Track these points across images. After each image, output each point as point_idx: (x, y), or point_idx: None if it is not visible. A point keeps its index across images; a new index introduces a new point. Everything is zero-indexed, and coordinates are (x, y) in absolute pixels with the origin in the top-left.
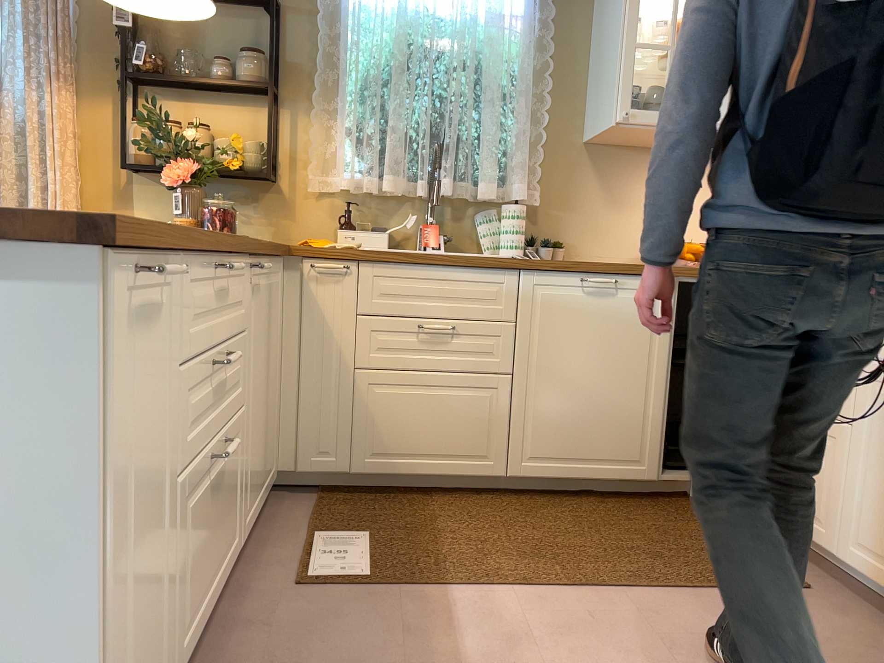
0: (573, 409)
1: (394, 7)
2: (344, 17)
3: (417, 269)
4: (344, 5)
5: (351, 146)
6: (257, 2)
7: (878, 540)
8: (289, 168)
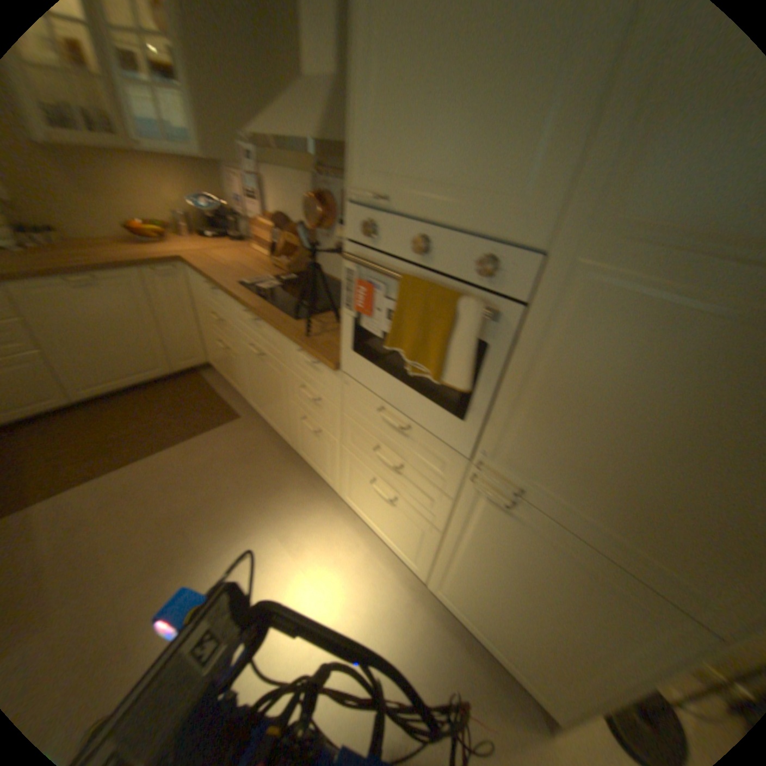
0: (102, 357)
1: None
2: None
3: None
4: None
5: None
6: None
7: (257, 400)
8: None
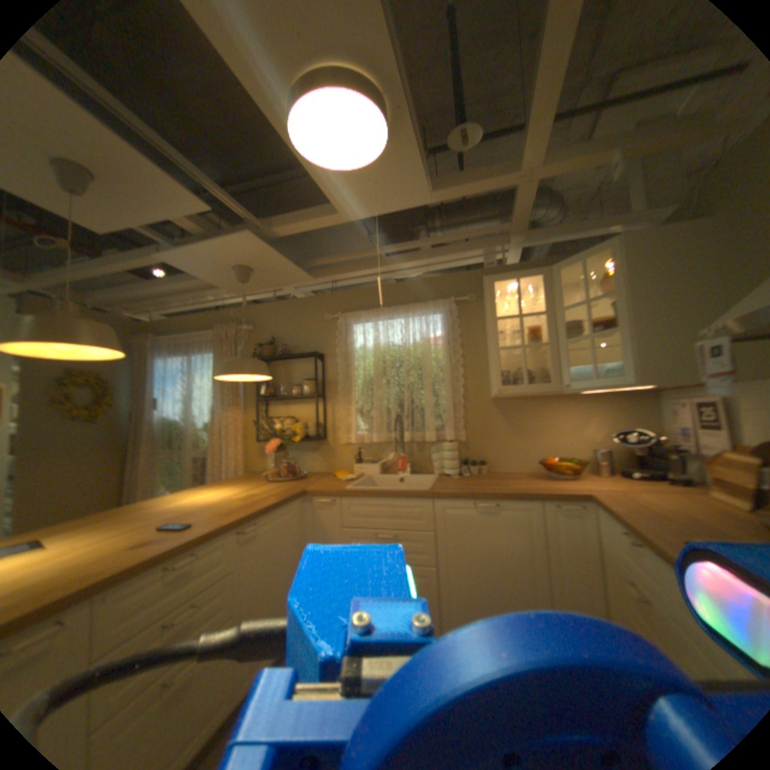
0: (482, 594)
1: (374, 345)
2: (351, 354)
3: (373, 500)
4: (351, 349)
5: (358, 419)
6: (312, 355)
7: None
8: (332, 432)
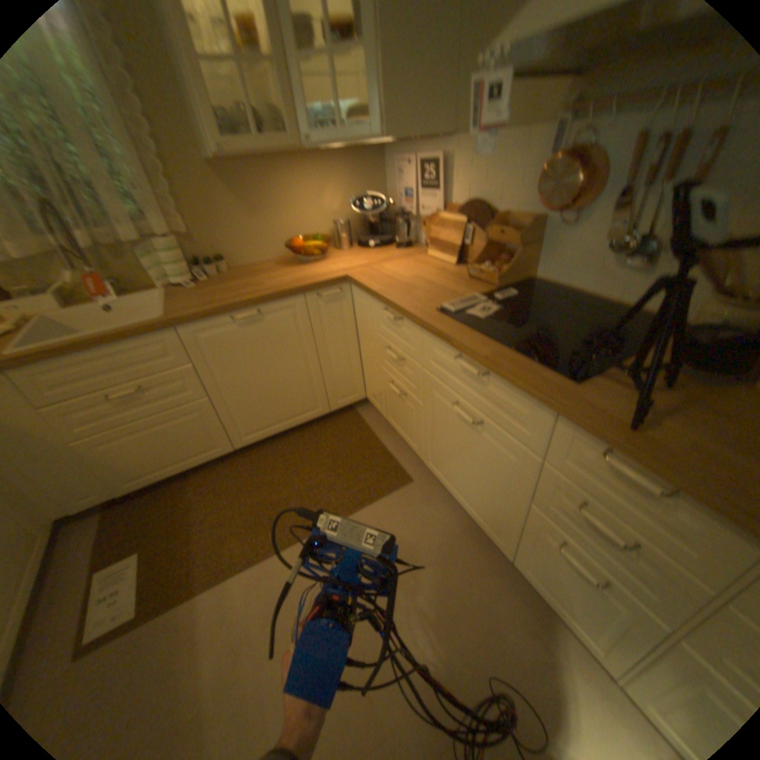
0: (261, 399)
1: None
2: None
3: (70, 357)
4: None
5: None
6: None
7: (440, 465)
8: None
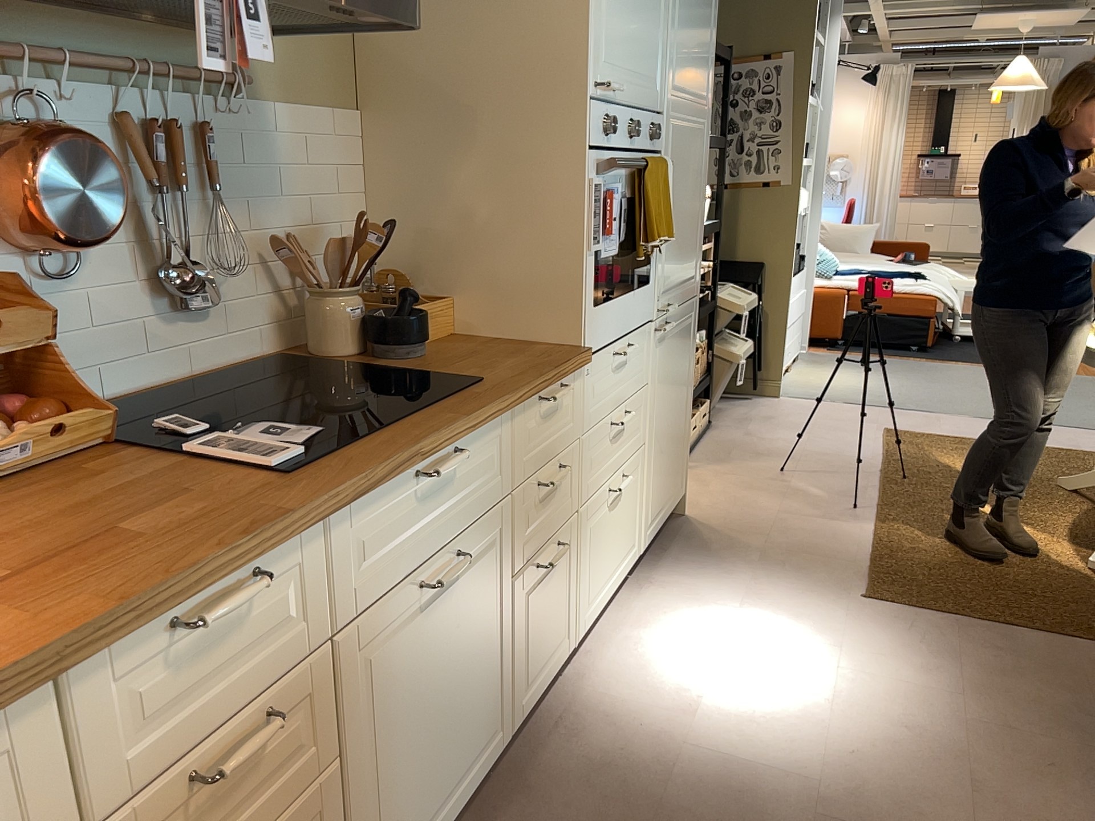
0: None
1: None
2: None
3: None
4: None
5: None
6: None
7: None
8: None
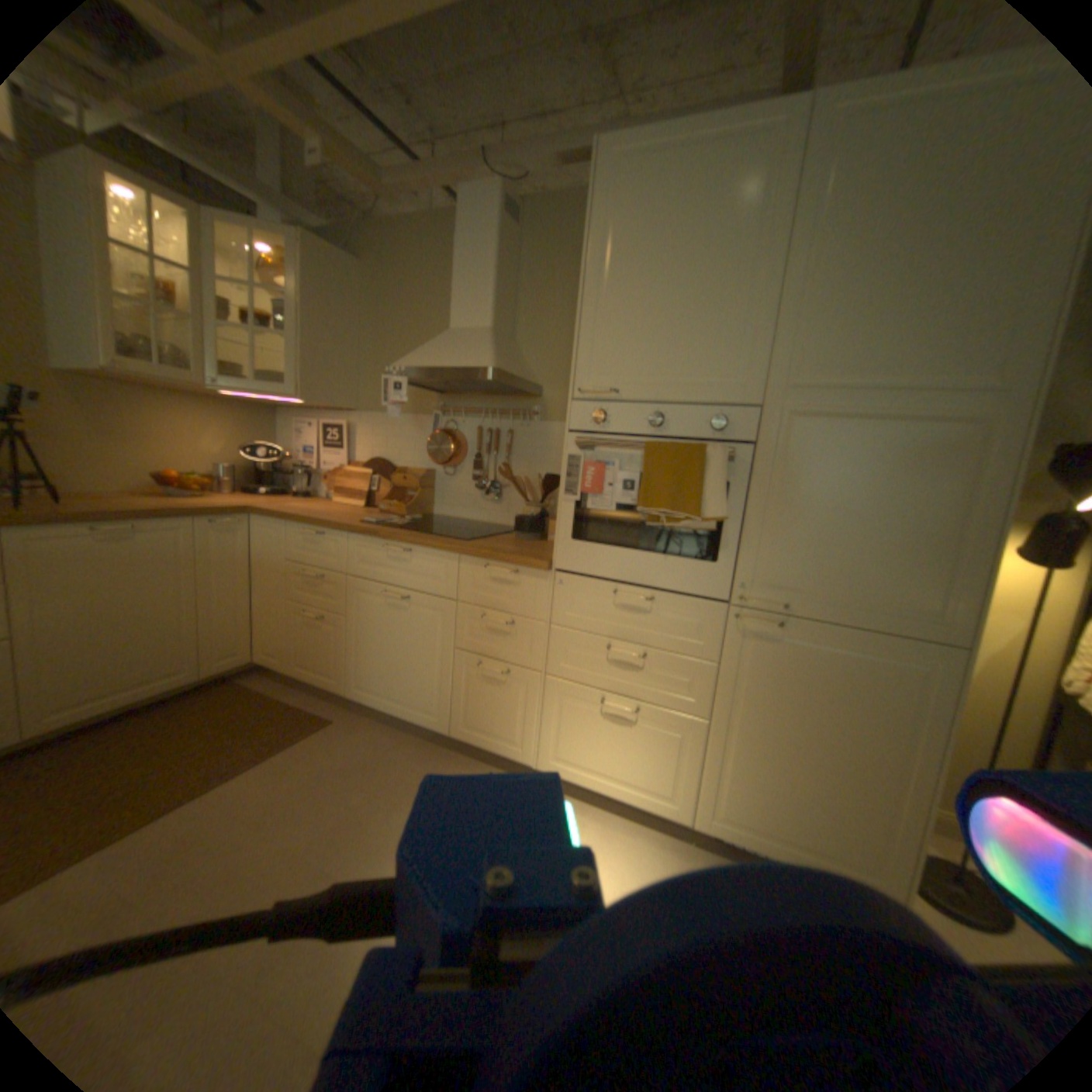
0: (96, 652)
1: None
2: None
3: None
4: None
5: None
6: None
7: (365, 681)
8: None
